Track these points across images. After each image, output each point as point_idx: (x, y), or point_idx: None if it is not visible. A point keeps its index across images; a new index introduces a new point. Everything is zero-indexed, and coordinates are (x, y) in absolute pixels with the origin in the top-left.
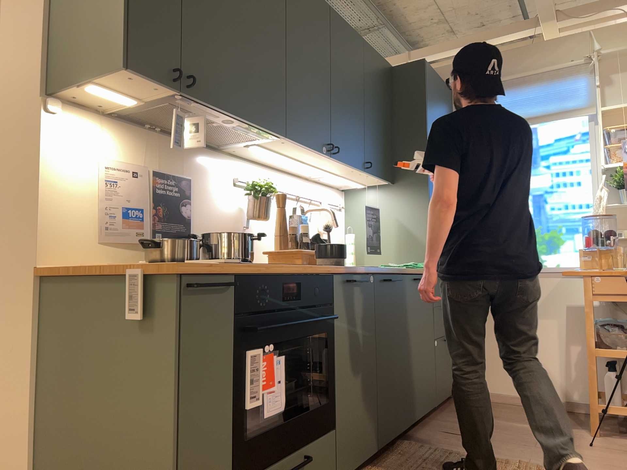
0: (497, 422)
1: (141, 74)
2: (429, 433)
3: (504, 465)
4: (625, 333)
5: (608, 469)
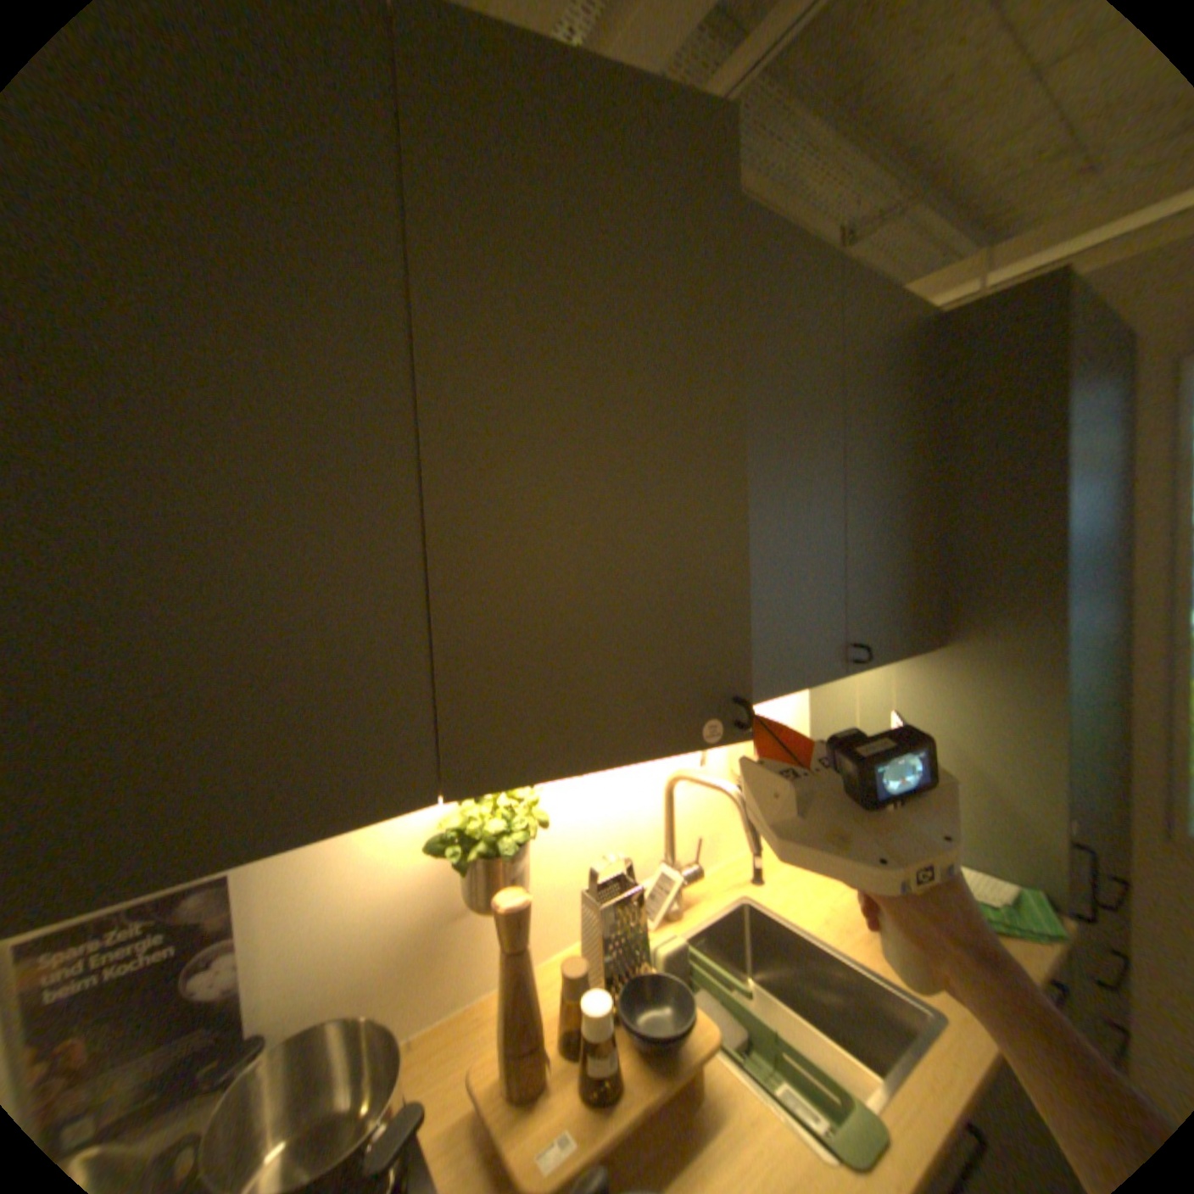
0: None
1: None
2: None
3: None
4: None
5: None
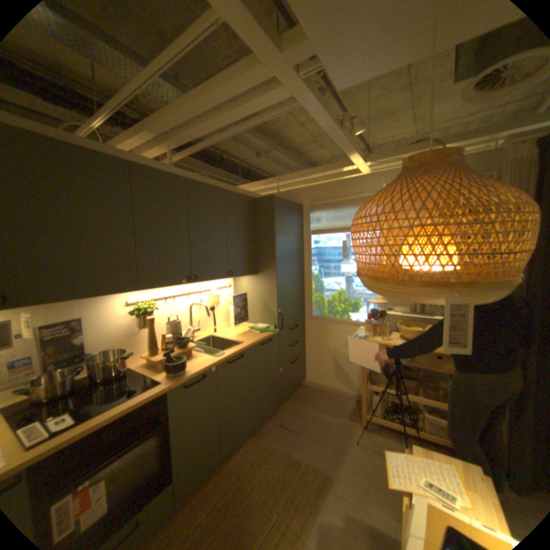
0: (314, 414)
1: None
2: (270, 427)
3: (296, 471)
4: (386, 377)
5: (357, 475)
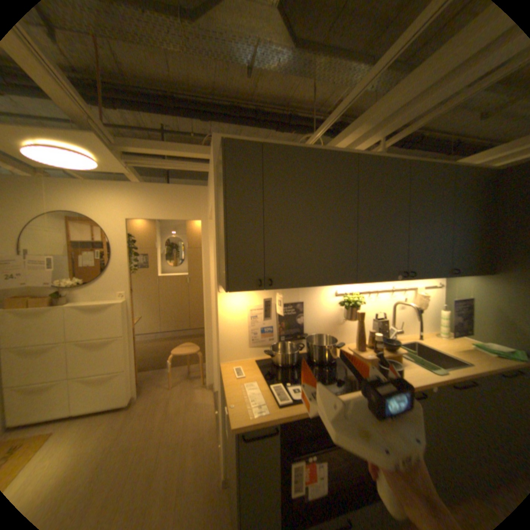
0: None
1: (238, 290)
2: None
3: None
4: None
5: None
